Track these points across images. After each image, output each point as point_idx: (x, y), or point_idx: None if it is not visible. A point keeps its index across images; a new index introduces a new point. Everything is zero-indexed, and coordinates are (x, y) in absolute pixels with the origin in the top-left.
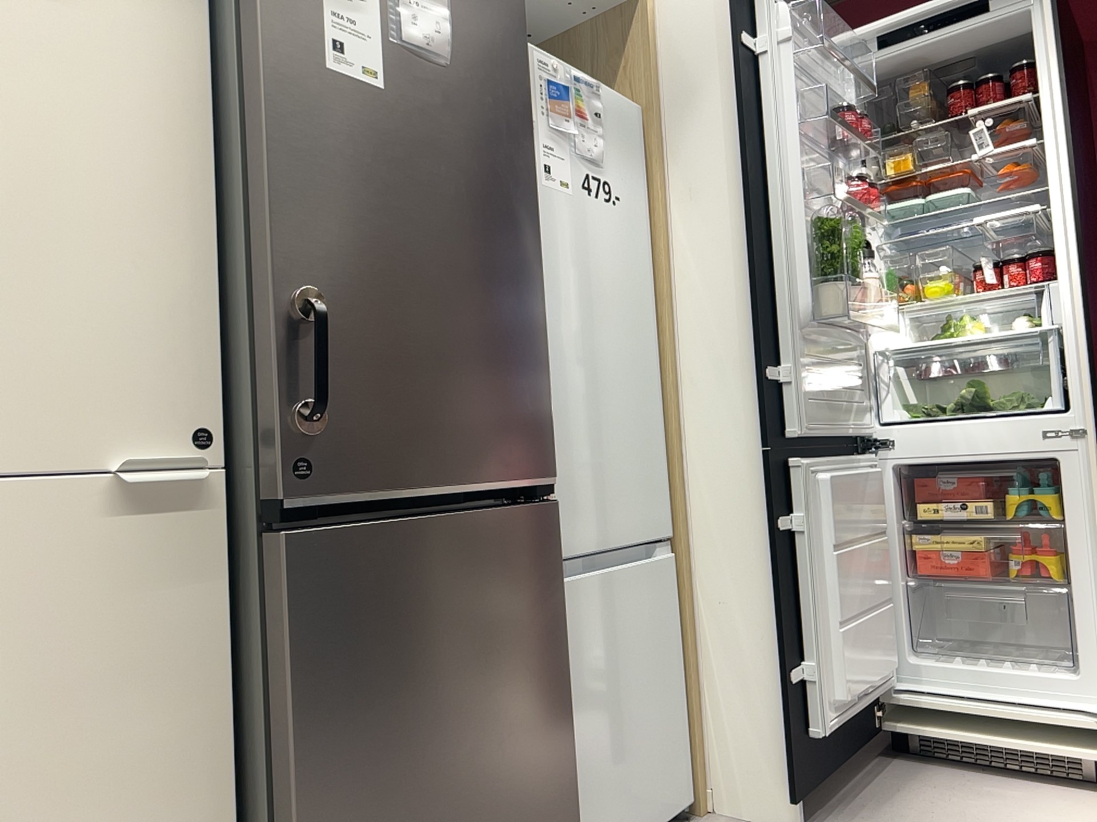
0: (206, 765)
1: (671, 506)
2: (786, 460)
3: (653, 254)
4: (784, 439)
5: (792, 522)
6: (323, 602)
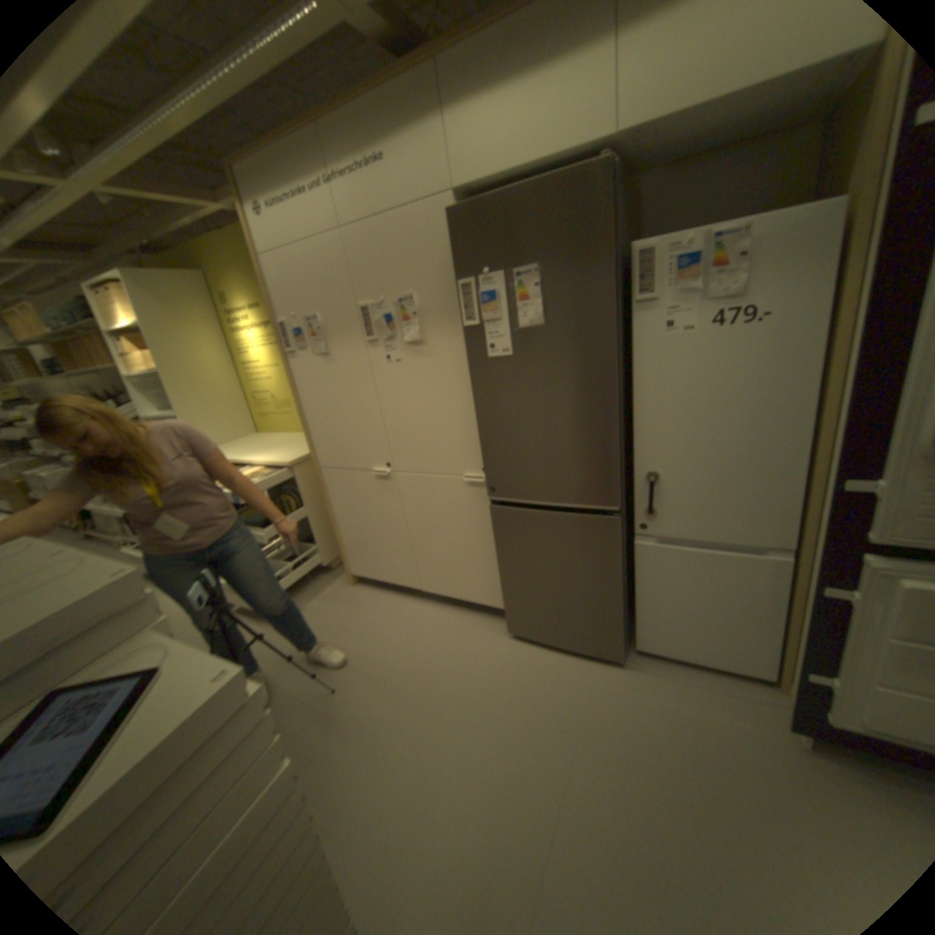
0: (494, 547)
1: (804, 530)
2: (861, 553)
3: (834, 341)
4: (863, 538)
5: (850, 597)
6: (502, 525)
